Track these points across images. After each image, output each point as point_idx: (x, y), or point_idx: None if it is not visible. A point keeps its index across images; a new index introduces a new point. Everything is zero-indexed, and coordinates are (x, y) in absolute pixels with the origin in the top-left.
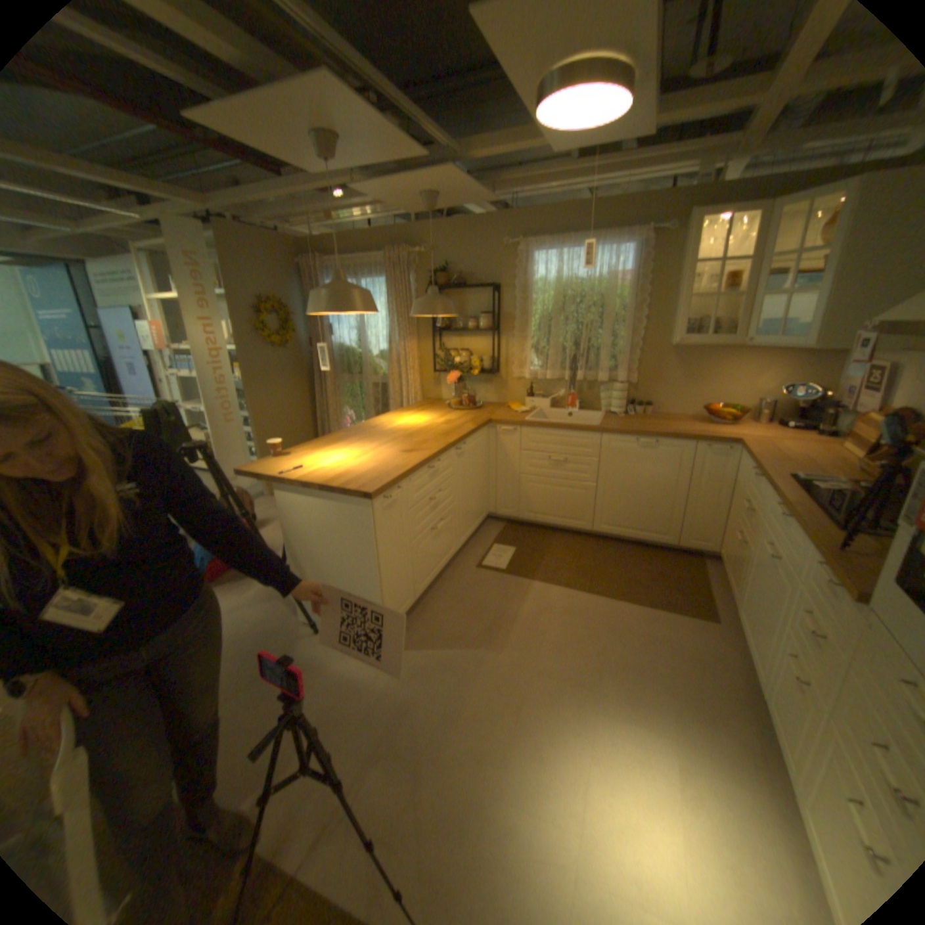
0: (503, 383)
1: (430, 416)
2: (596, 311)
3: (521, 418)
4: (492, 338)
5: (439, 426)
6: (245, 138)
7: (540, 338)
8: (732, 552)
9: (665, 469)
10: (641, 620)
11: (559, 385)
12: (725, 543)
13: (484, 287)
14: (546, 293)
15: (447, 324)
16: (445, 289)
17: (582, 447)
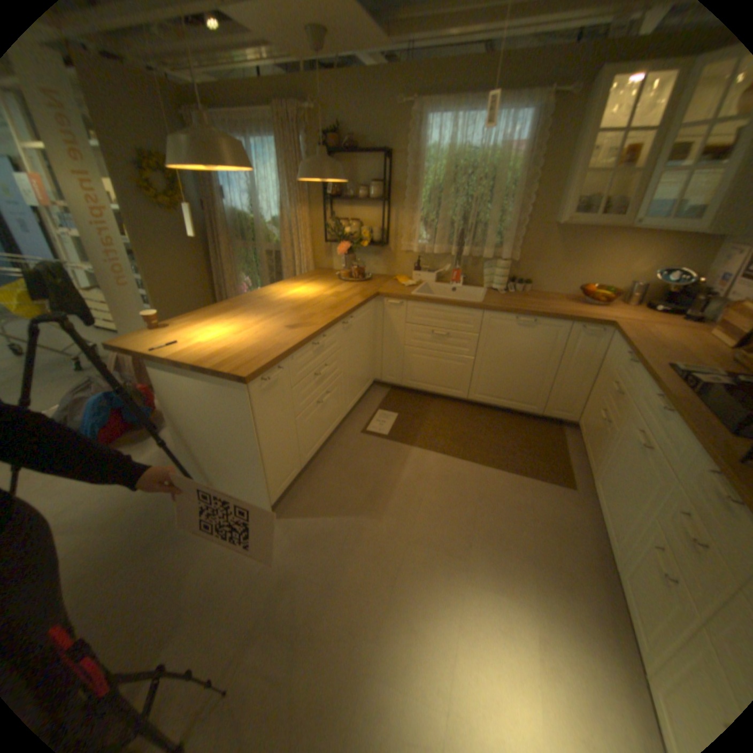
0: (392, 255)
1: (320, 287)
2: (488, 183)
3: (408, 292)
4: (383, 208)
5: (328, 297)
6: None
7: (430, 210)
8: (593, 425)
9: (540, 346)
10: (508, 486)
11: (445, 260)
12: (585, 415)
13: (376, 152)
14: (439, 161)
15: (338, 191)
16: (336, 153)
17: (464, 322)
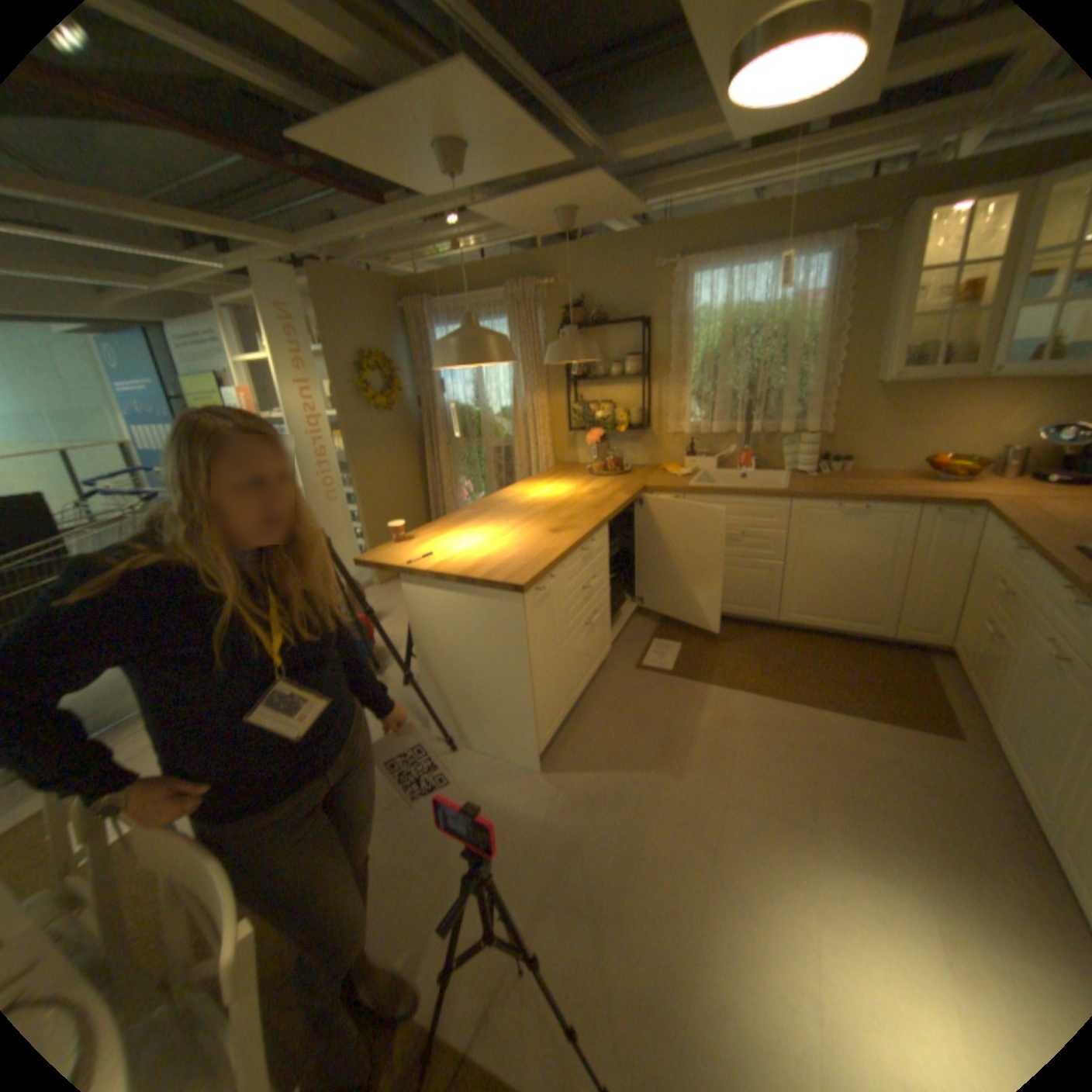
0: (656, 439)
1: (570, 485)
2: (779, 343)
3: (684, 483)
4: (642, 385)
5: (584, 496)
6: (356, 157)
7: (704, 381)
8: (976, 647)
9: (879, 541)
10: (858, 735)
11: (728, 439)
12: (962, 634)
13: (631, 321)
14: (711, 324)
15: (585, 371)
16: (581, 328)
17: (765, 516)
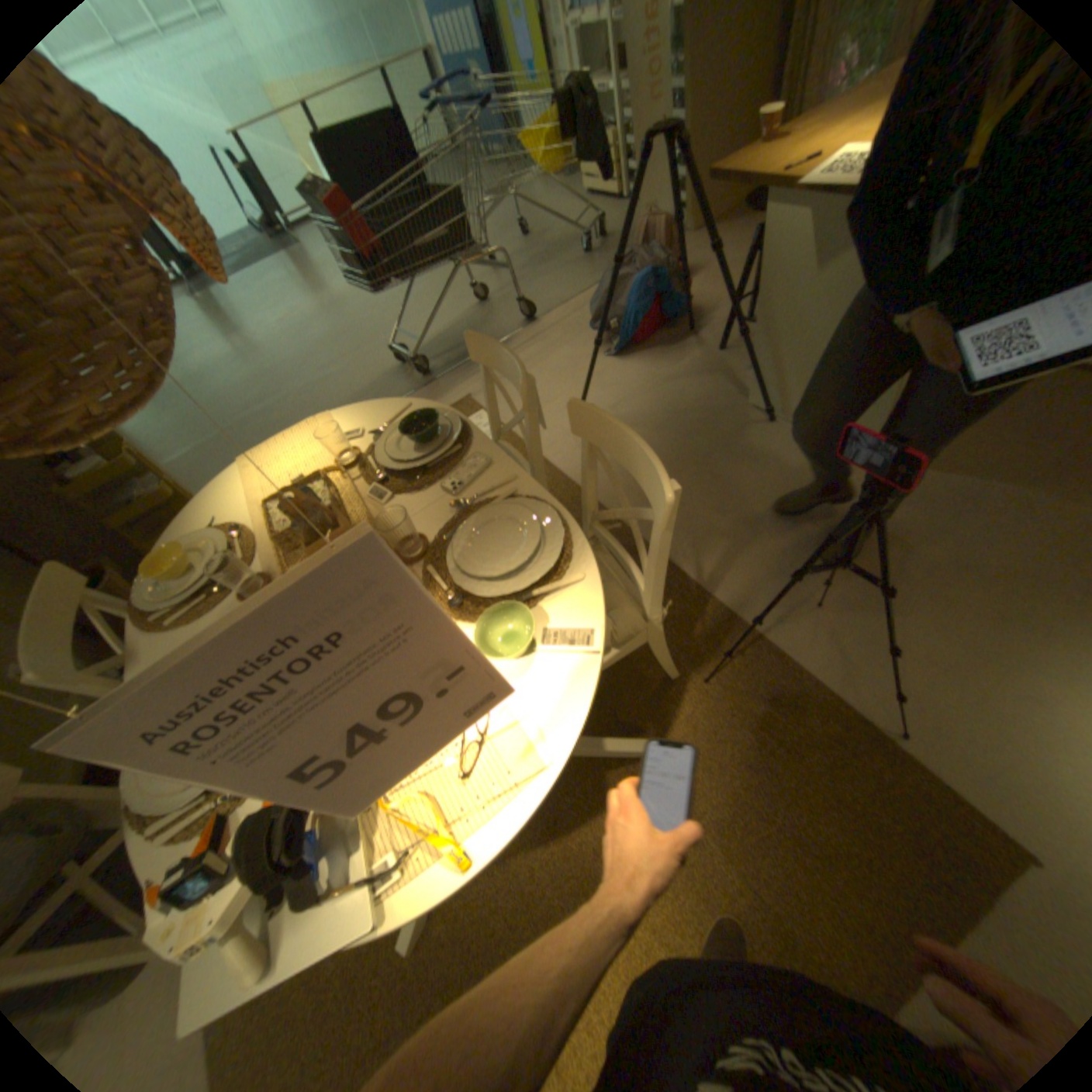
0: None
1: None
2: None
3: None
4: None
5: None
6: None
7: None
8: None
9: None
10: None
11: None
12: None
13: None
14: None
15: None
16: None
17: None
